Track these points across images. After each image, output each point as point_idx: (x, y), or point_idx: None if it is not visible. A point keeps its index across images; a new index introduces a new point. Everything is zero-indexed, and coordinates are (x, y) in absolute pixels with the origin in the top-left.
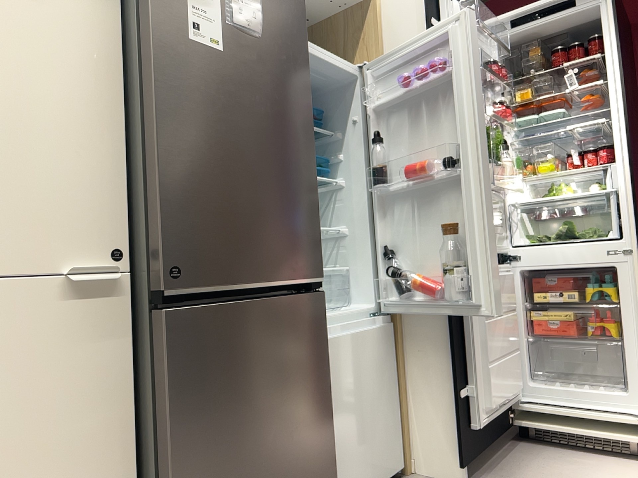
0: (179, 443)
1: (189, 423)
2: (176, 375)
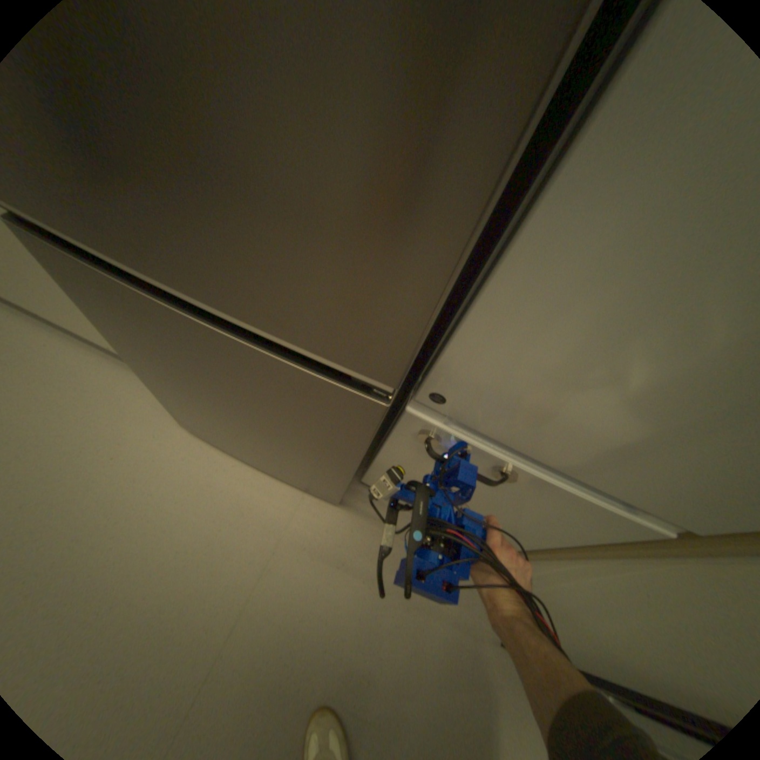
0: (120, 349)
1: (123, 346)
2: (79, 300)
